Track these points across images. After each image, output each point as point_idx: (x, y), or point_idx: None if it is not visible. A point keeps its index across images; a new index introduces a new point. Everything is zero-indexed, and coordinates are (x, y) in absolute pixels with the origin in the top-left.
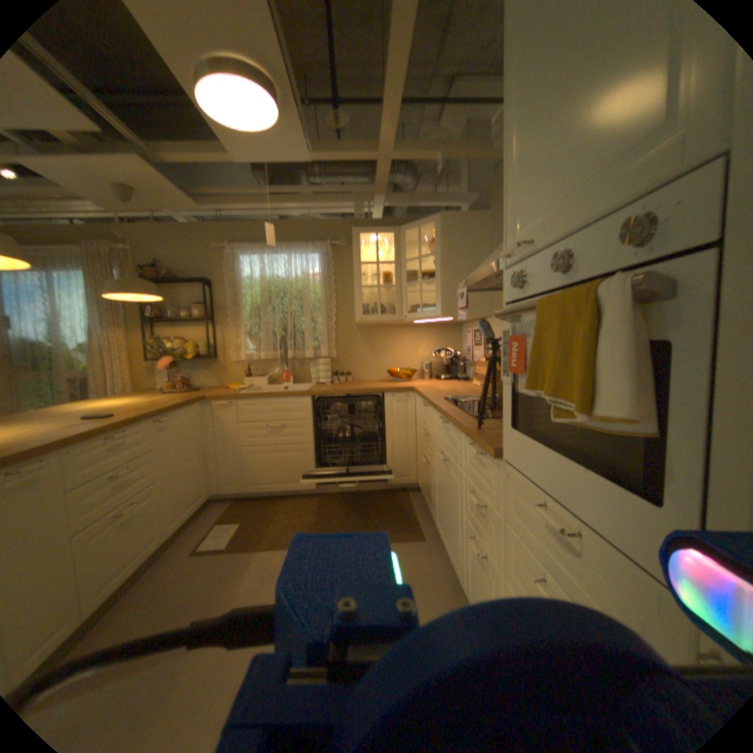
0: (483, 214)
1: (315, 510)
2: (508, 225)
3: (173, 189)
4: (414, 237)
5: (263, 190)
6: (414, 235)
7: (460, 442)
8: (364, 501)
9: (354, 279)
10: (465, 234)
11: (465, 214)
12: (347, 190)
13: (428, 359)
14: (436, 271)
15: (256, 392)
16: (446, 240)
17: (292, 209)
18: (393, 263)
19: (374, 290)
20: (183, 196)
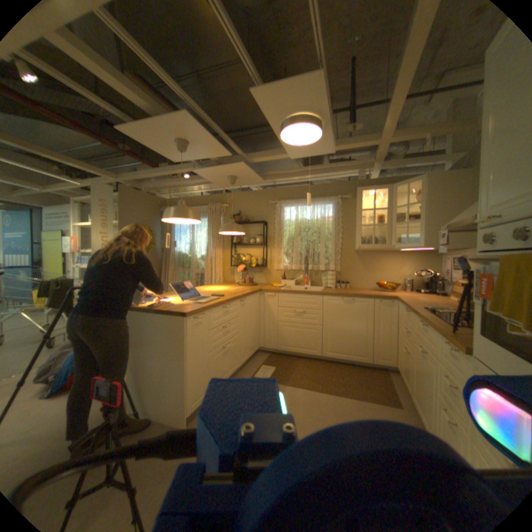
0: (466, 171)
1: (321, 370)
2: (482, 201)
3: (255, 176)
4: (404, 189)
5: (302, 169)
6: (404, 188)
7: (437, 341)
8: (355, 372)
9: (356, 220)
10: (449, 187)
11: (449, 173)
12: (355, 163)
13: (411, 277)
14: (421, 214)
15: (288, 289)
16: (431, 193)
17: (317, 178)
18: (386, 208)
19: (370, 227)
20: (259, 178)
